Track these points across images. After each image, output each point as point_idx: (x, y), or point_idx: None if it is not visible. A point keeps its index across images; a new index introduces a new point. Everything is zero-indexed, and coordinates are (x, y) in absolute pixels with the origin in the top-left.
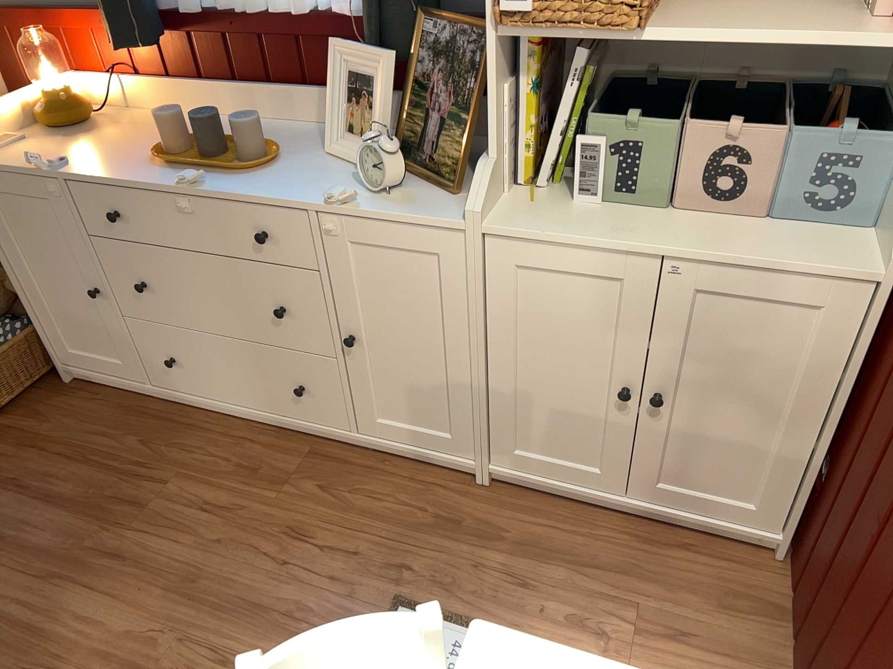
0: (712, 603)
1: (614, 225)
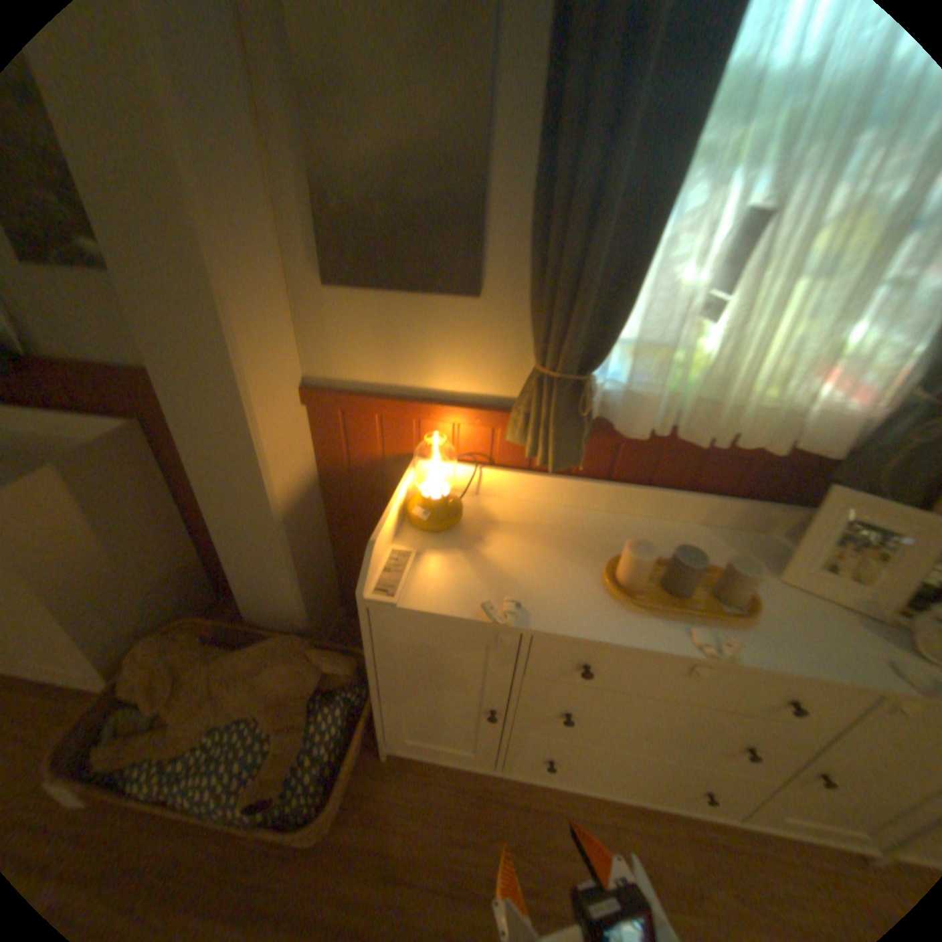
0: None
1: None
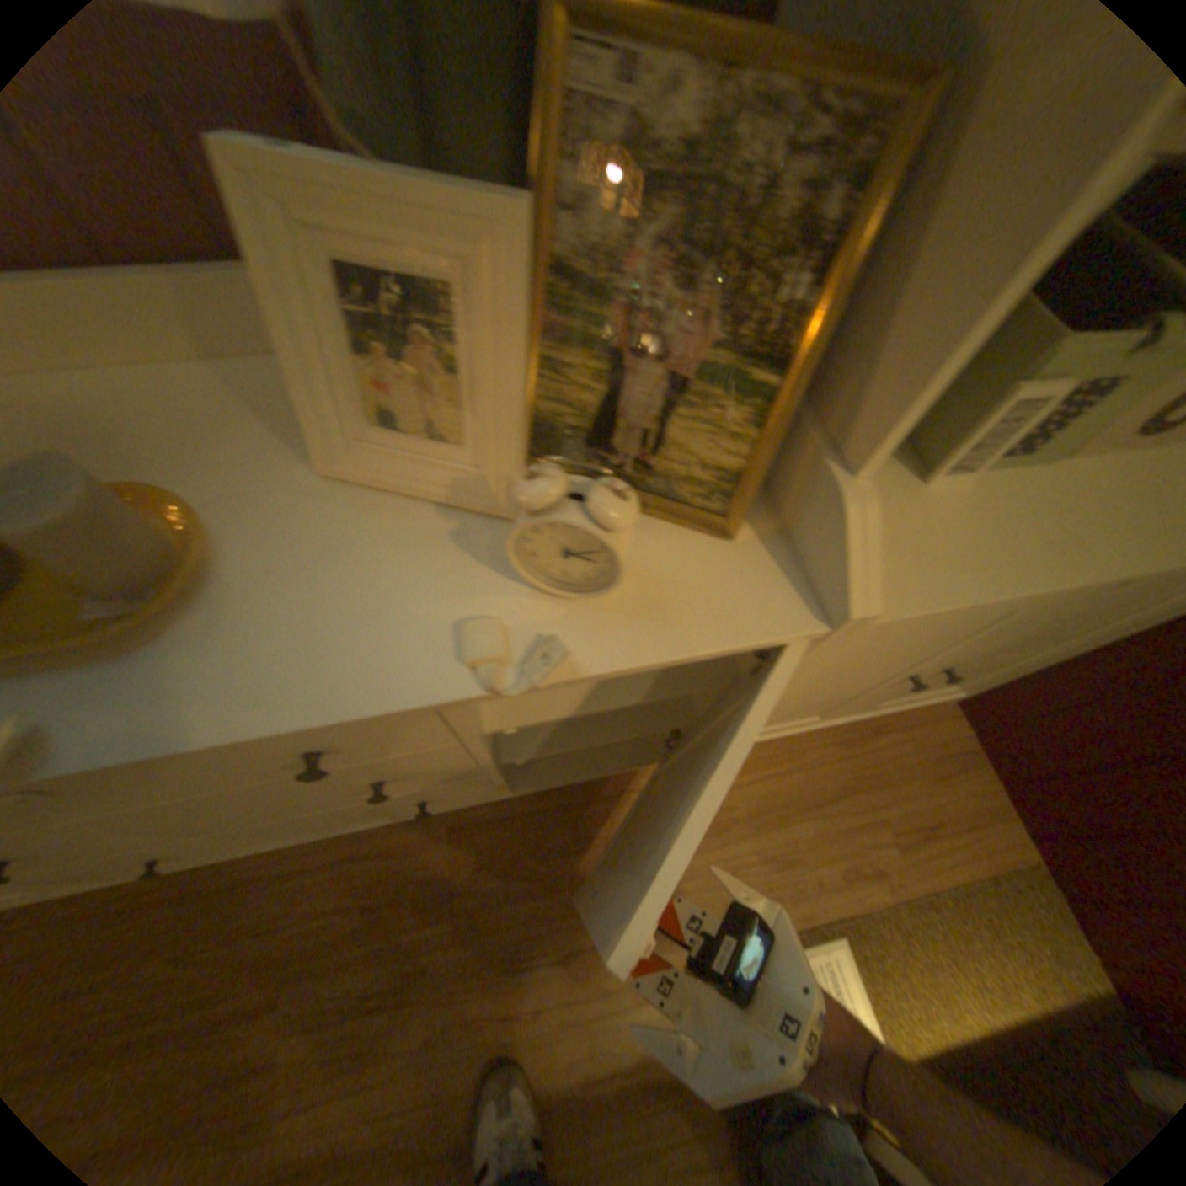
0: (939, 788)
1: (1038, 527)
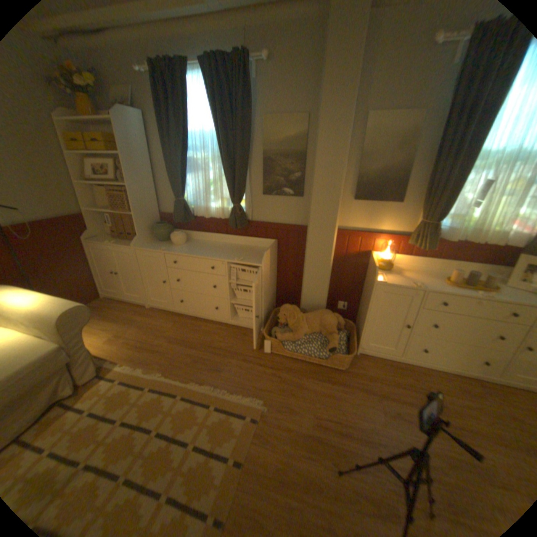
0: None
1: None
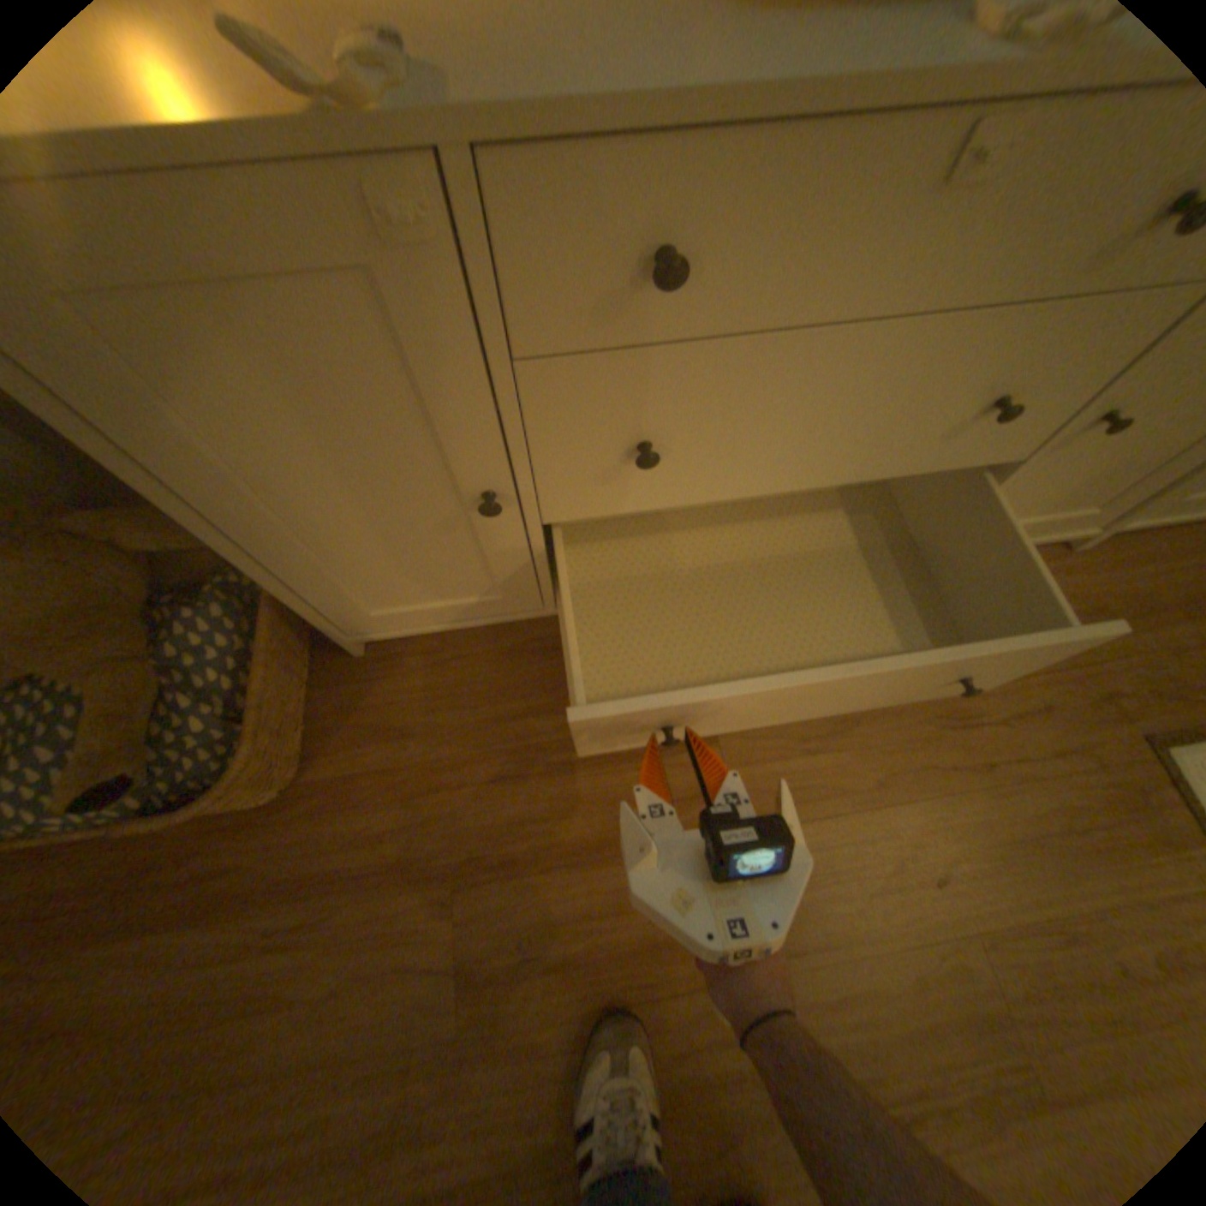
0: None
1: None
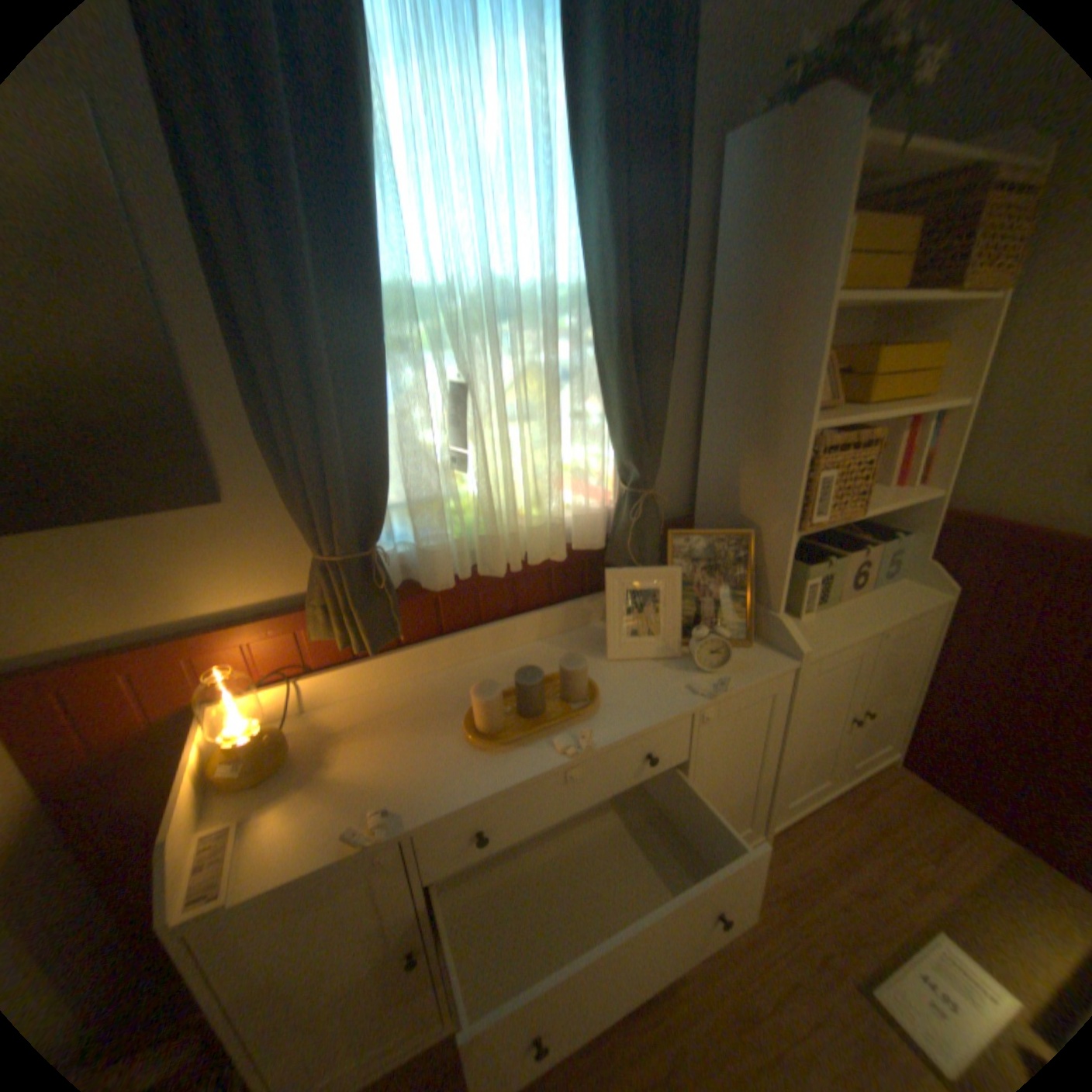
0: (927, 818)
1: (843, 623)
